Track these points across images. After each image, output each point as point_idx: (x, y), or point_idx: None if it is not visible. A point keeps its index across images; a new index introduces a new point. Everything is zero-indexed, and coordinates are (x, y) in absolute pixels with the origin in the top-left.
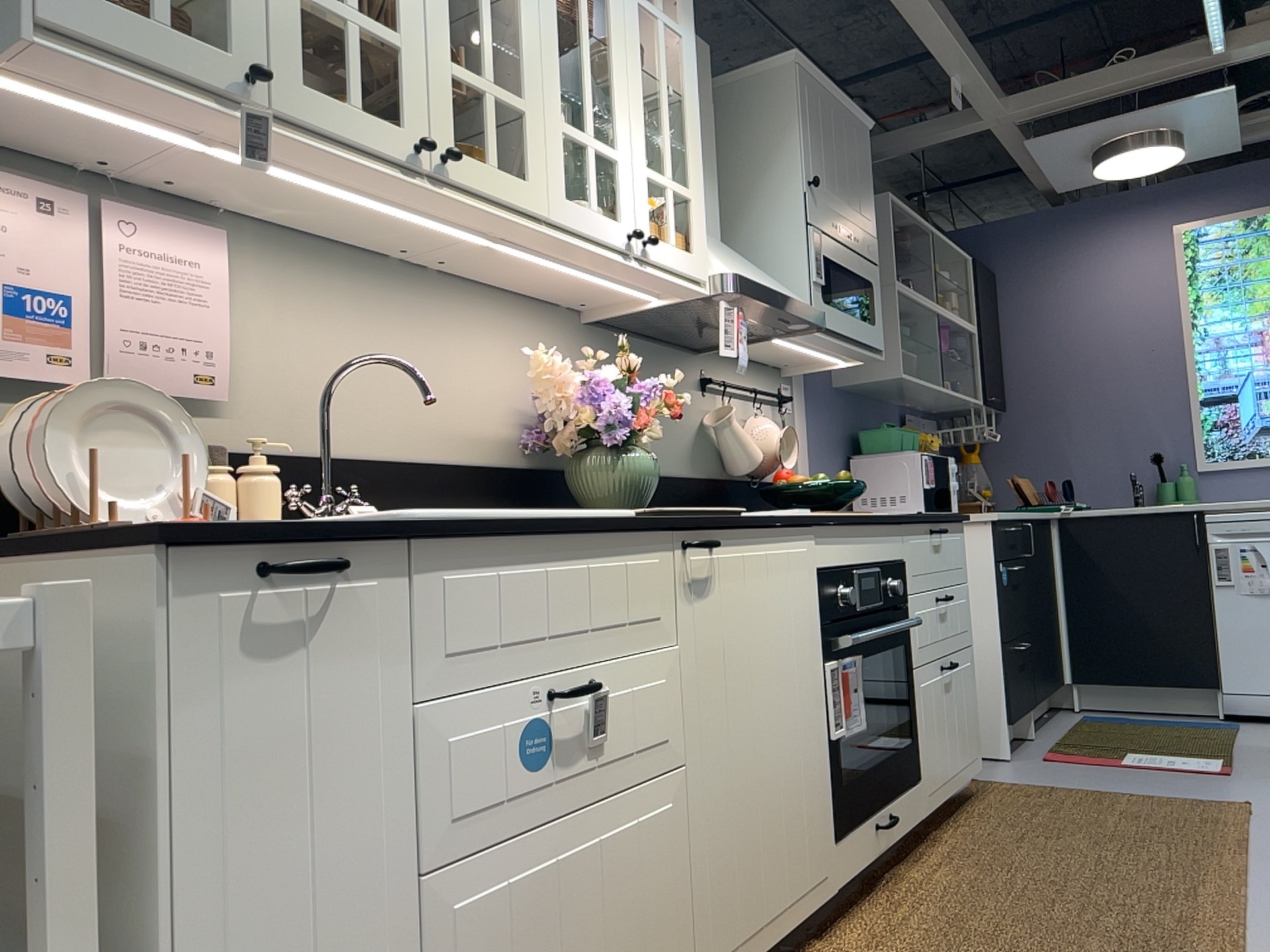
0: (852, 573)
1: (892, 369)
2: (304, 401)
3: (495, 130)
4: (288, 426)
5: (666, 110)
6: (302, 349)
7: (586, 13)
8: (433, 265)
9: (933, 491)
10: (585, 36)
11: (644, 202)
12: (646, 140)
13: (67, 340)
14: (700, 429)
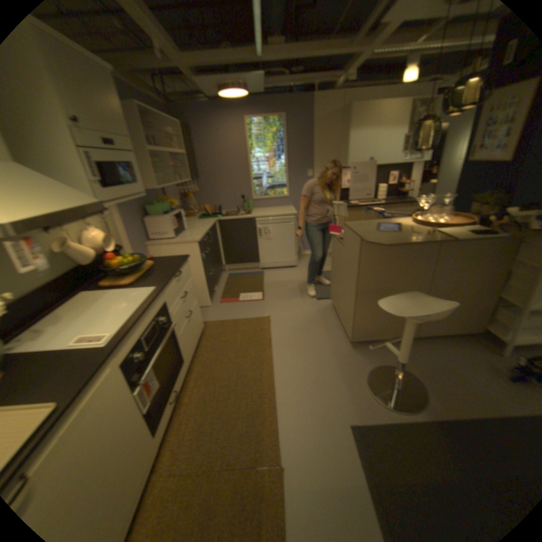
0: (142, 339)
1: (154, 182)
2: None
3: None
4: None
5: None
6: None
7: None
8: None
9: (178, 229)
10: None
11: None
12: None
13: None
14: (52, 253)
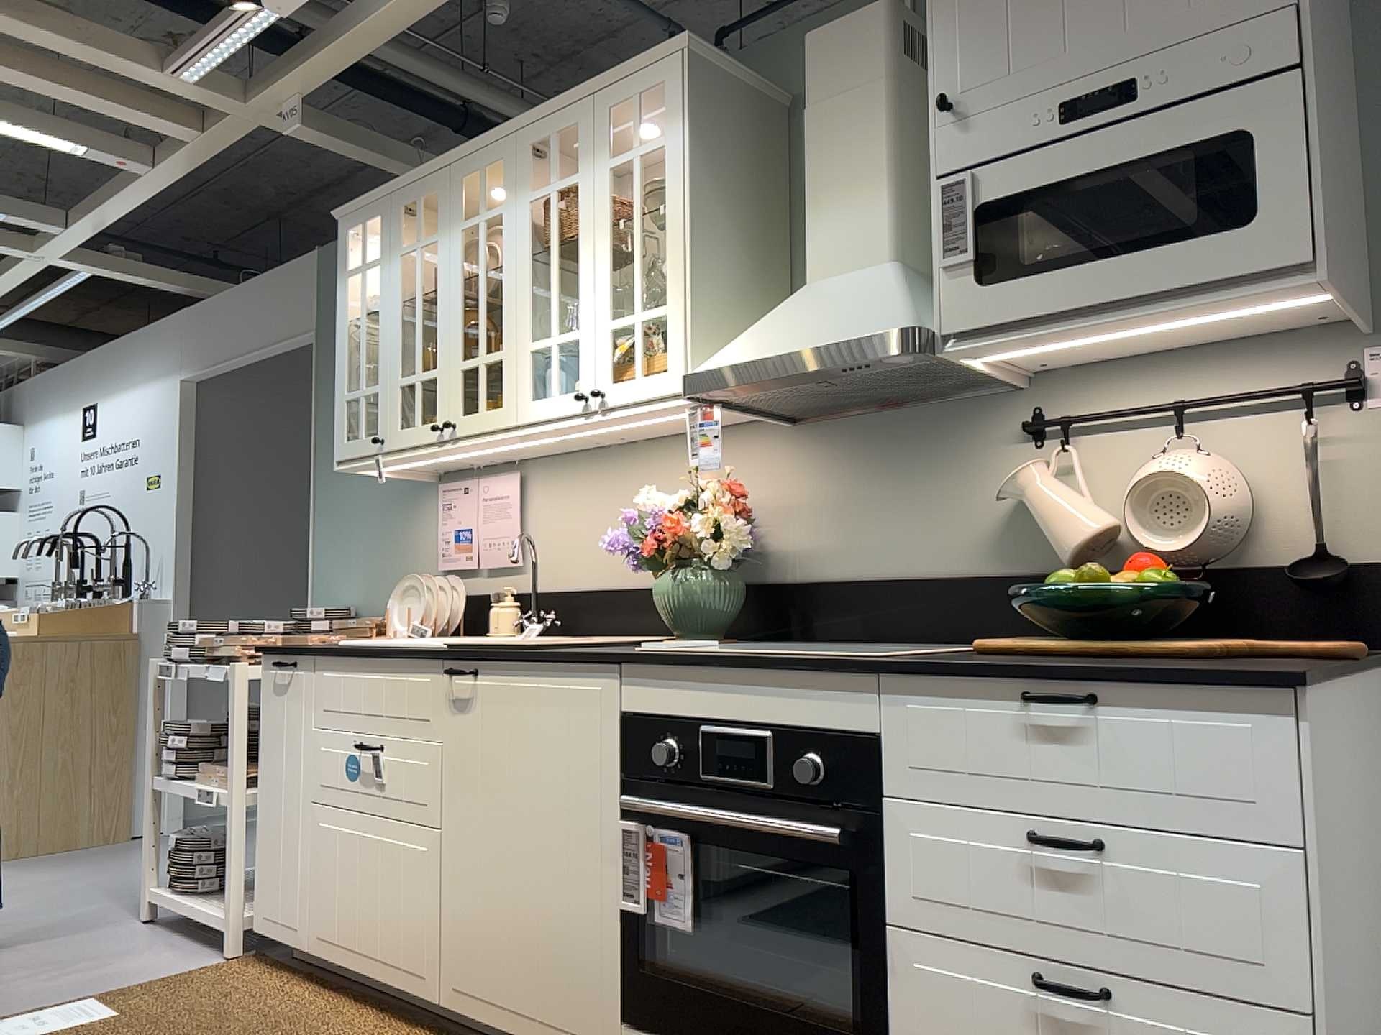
0: (701, 731)
1: None
2: (559, 557)
3: (482, 385)
4: (551, 574)
5: (635, 244)
6: (559, 524)
7: (553, 234)
8: (628, 438)
9: None
10: (559, 250)
11: (604, 355)
12: (609, 294)
13: (469, 548)
14: (1012, 502)
